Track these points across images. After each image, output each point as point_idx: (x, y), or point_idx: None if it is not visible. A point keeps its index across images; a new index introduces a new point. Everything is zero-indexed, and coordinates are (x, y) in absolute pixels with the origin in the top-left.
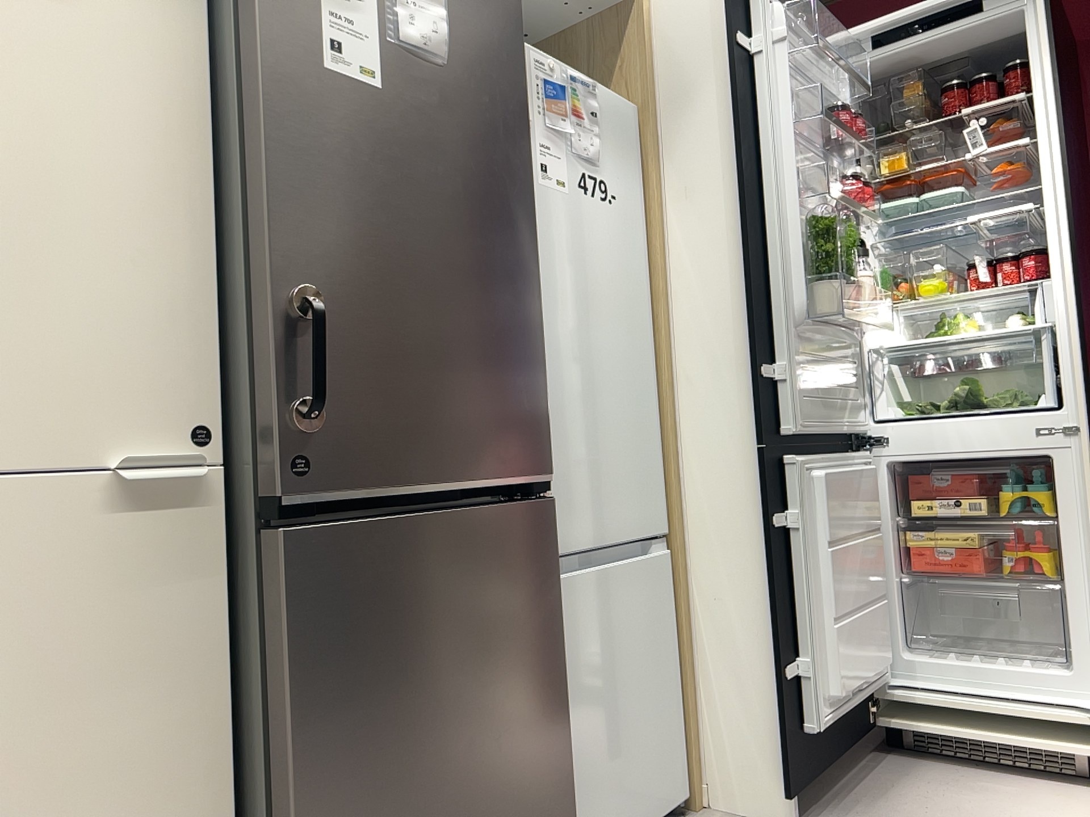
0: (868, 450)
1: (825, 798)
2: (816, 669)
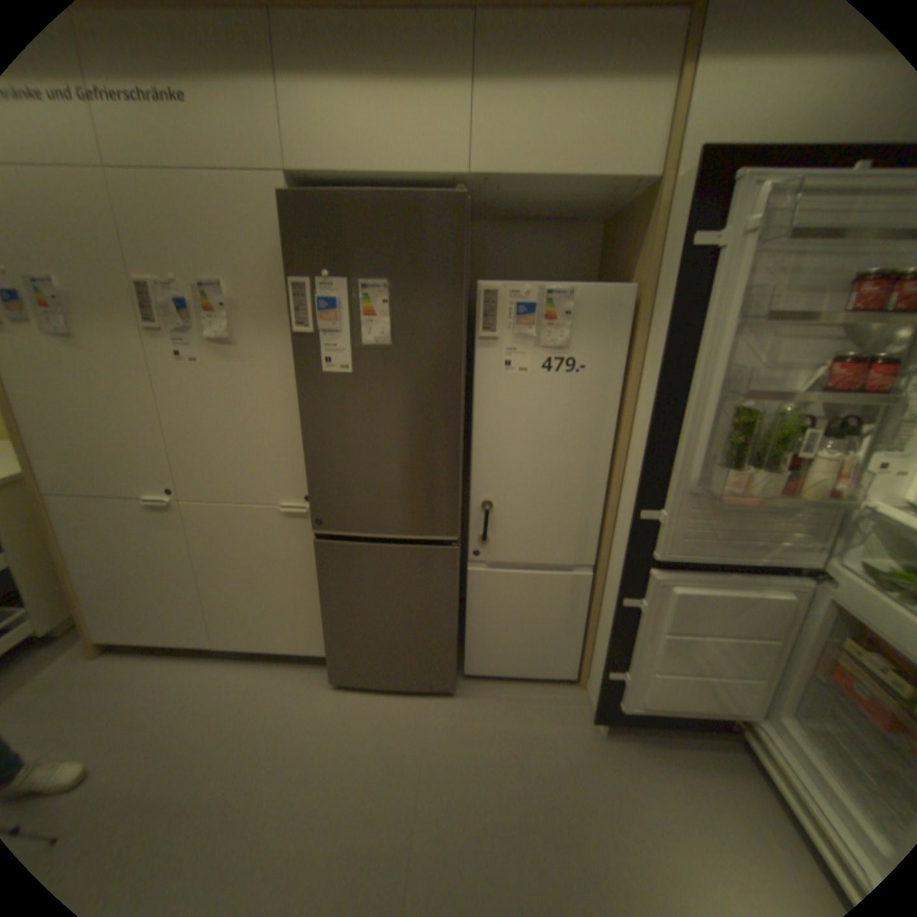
0: (819, 580)
1: (646, 740)
2: (632, 687)
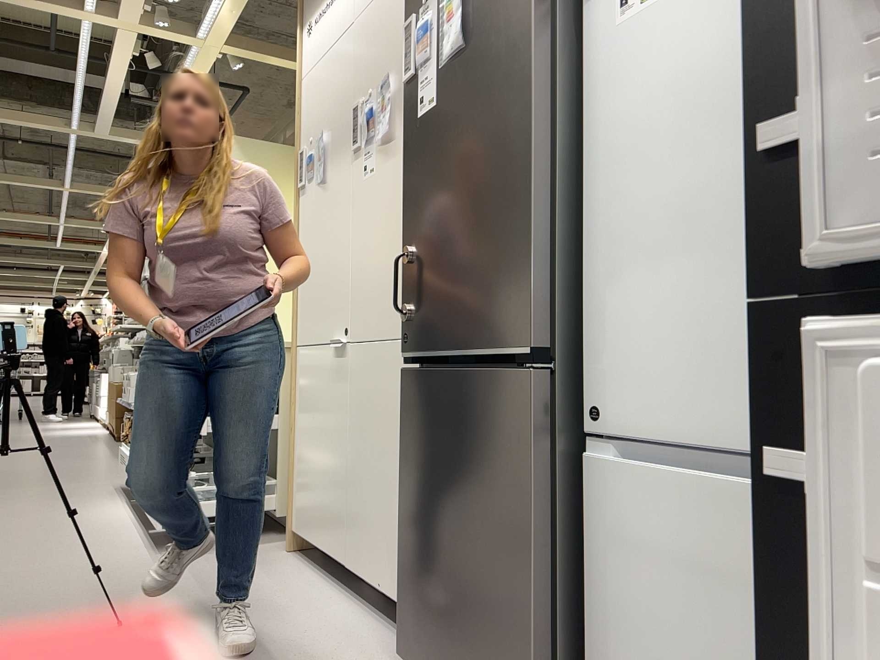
0: None
1: None
2: None
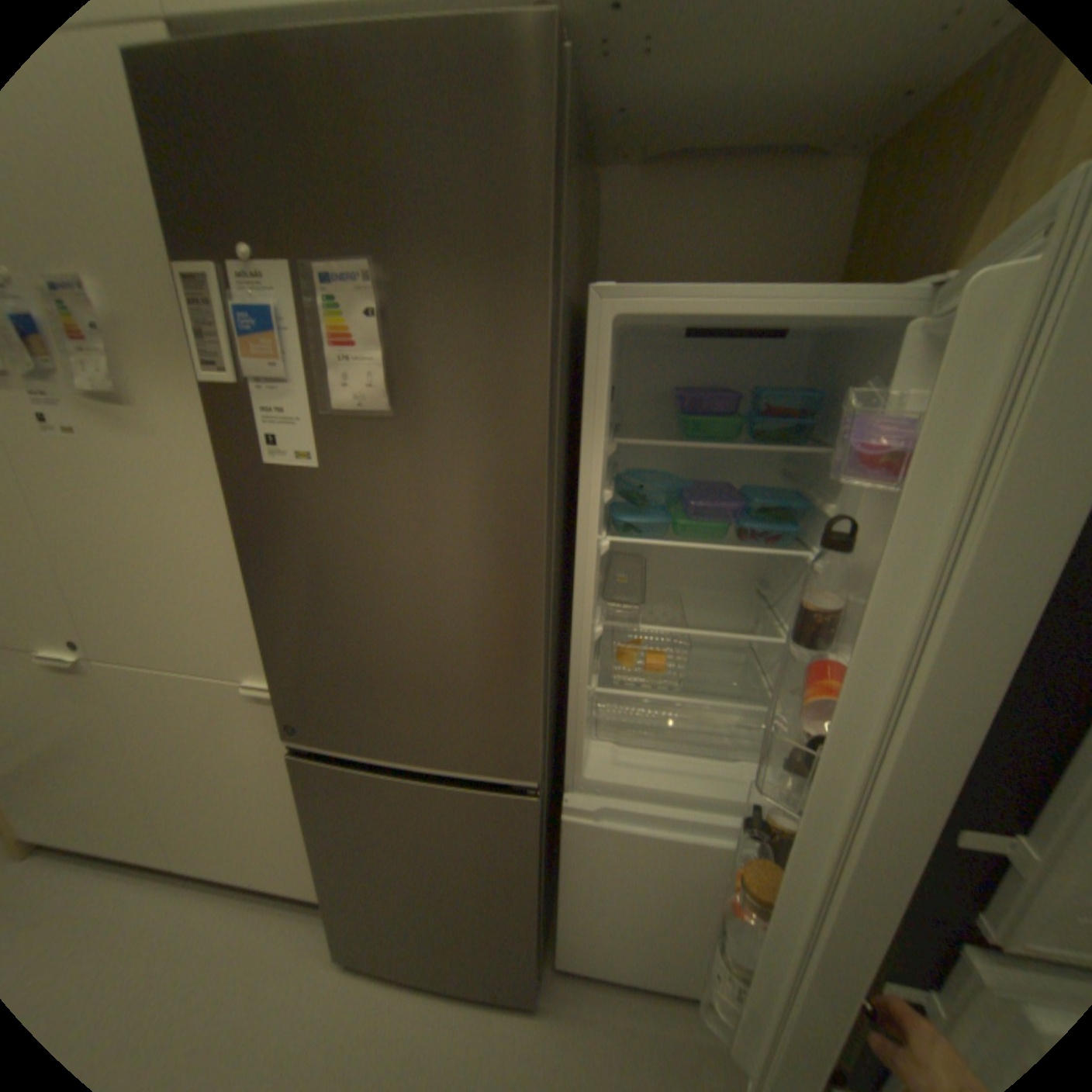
0: None
1: None
2: None
